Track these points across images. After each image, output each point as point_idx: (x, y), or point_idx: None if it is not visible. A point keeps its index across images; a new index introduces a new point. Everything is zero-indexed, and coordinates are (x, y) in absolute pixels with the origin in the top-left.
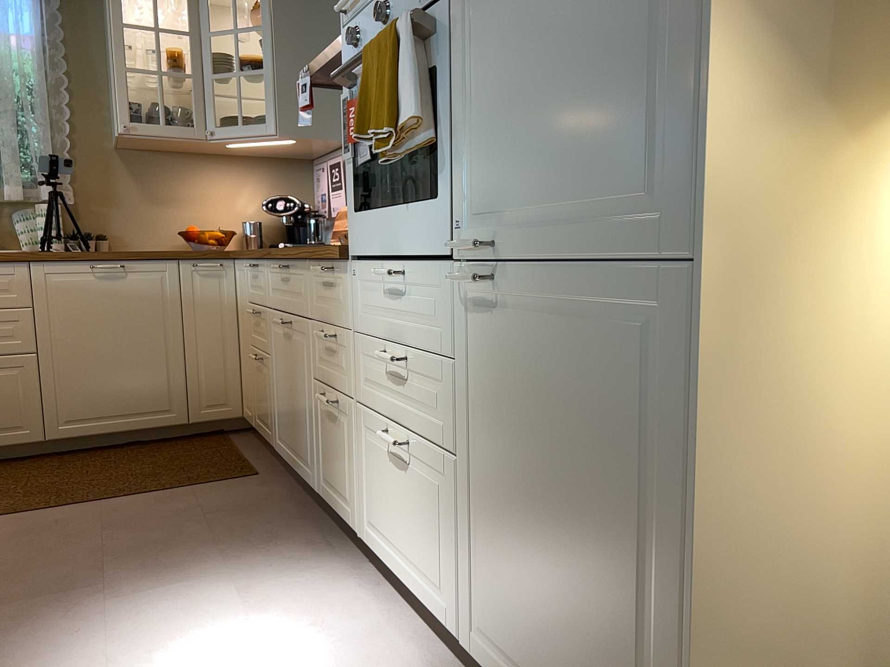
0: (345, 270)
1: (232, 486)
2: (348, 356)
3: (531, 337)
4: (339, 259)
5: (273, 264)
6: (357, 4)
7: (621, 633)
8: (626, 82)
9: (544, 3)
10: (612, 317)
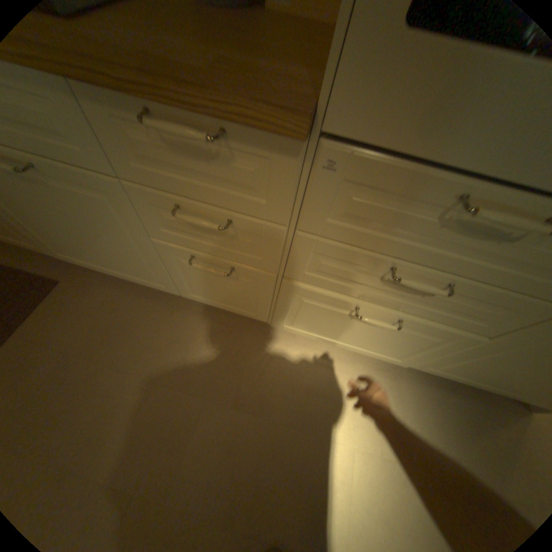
0: (283, 144)
1: (53, 308)
2: (270, 242)
3: None
4: (287, 132)
5: None
6: None
7: None
8: None
9: None
10: None
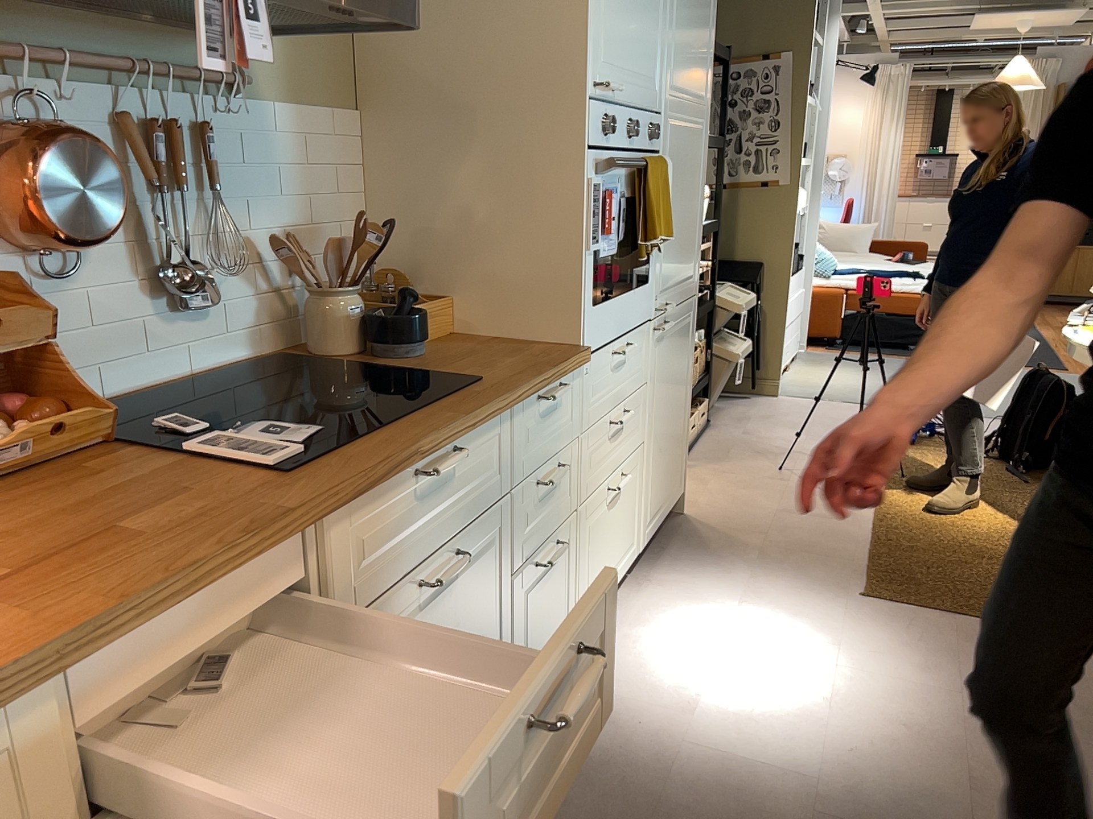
0: (575, 374)
1: None
2: (572, 469)
3: (671, 342)
4: (584, 363)
5: (382, 491)
6: (606, 91)
7: (680, 434)
8: (692, 234)
9: (683, 191)
10: (685, 319)
